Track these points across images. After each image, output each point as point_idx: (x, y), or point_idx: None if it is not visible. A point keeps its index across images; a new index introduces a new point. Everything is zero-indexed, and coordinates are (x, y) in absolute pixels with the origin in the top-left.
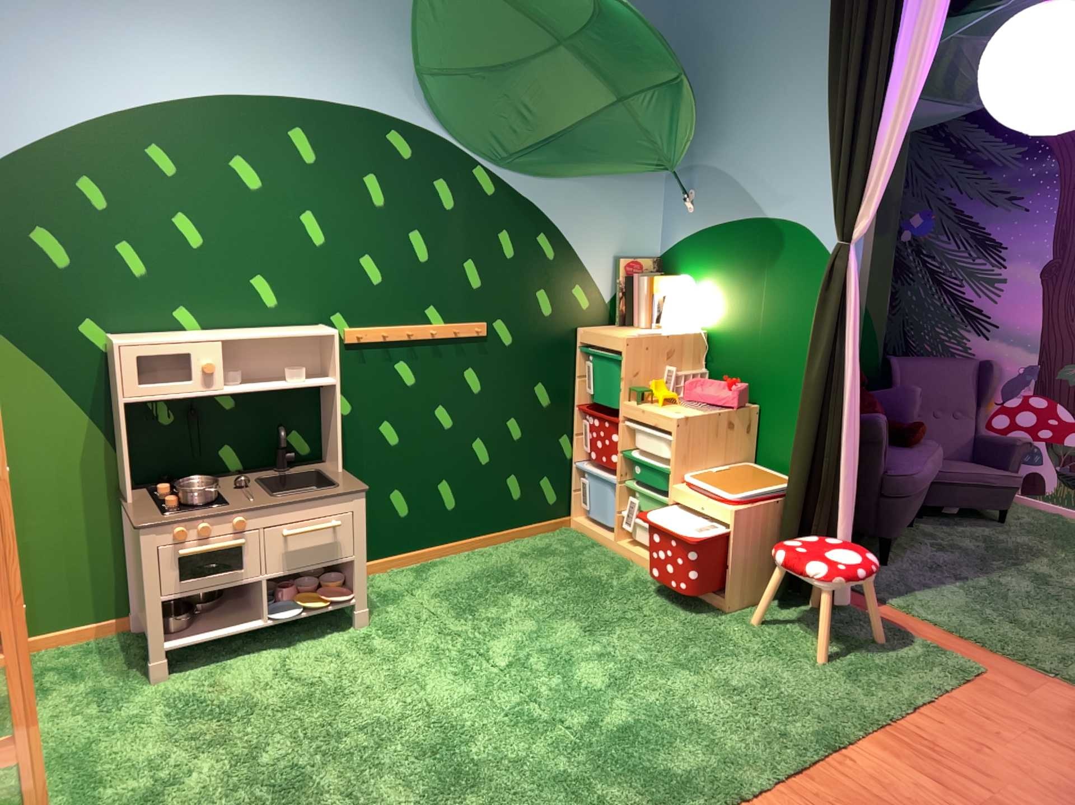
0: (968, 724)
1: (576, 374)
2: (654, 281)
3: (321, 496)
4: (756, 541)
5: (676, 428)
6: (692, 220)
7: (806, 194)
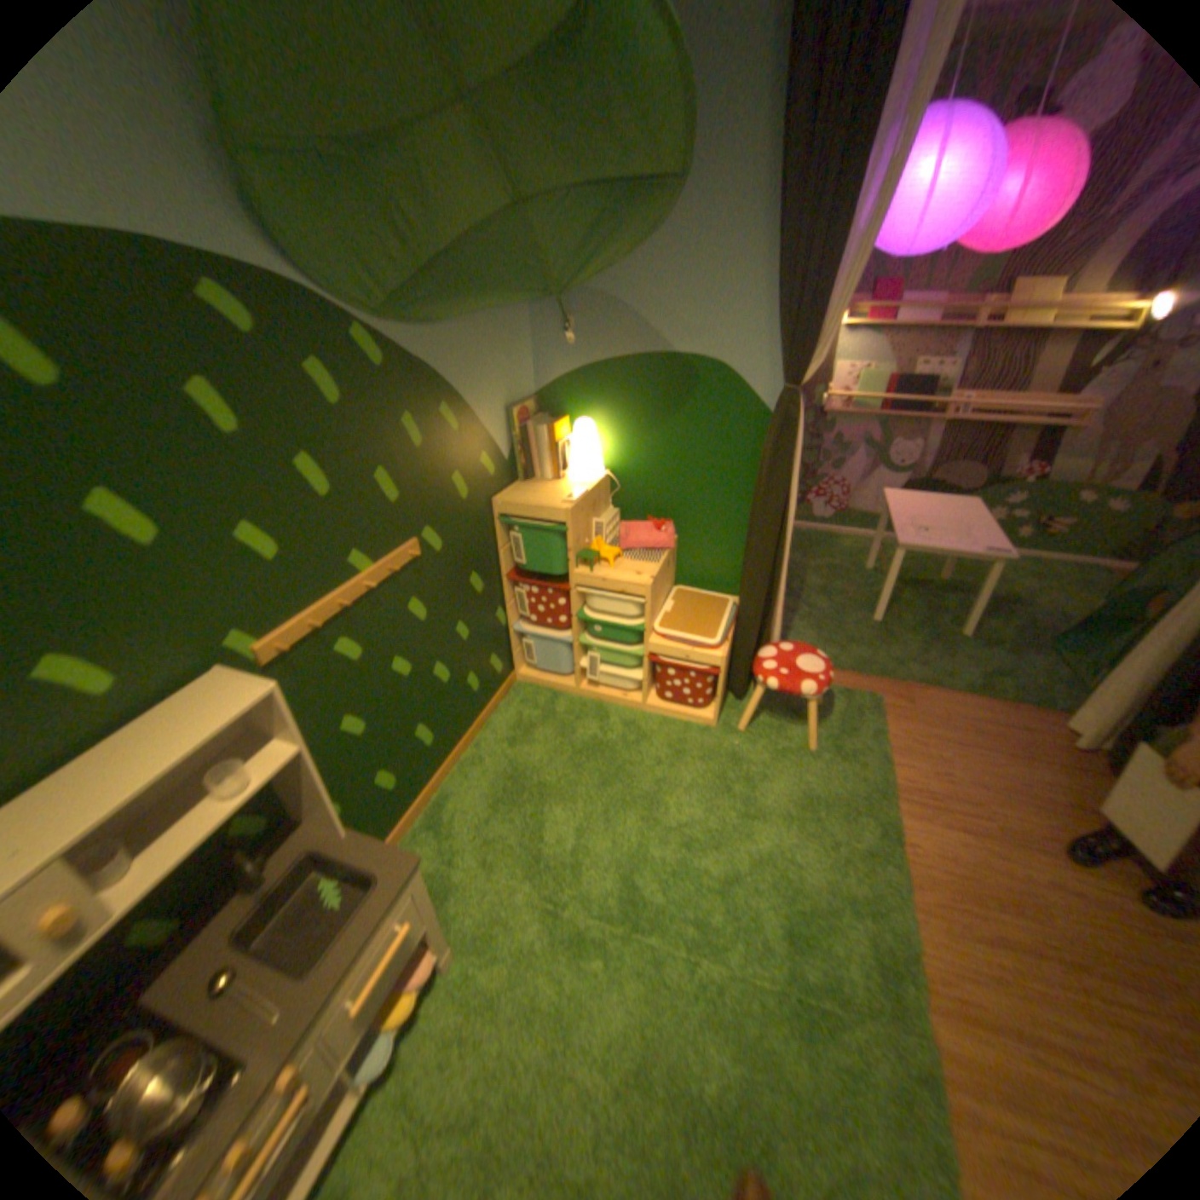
0: (921, 758)
1: (497, 547)
2: (552, 430)
3: (376, 920)
4: (726, 665)
5: (647, 593)
6: (575, 354)
7: (724, 328)
